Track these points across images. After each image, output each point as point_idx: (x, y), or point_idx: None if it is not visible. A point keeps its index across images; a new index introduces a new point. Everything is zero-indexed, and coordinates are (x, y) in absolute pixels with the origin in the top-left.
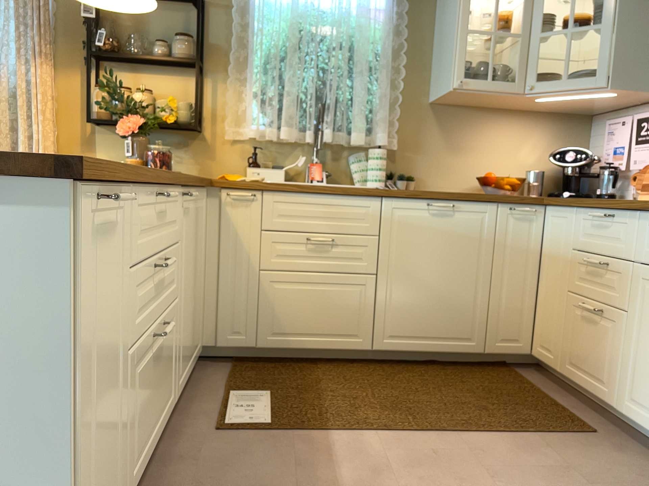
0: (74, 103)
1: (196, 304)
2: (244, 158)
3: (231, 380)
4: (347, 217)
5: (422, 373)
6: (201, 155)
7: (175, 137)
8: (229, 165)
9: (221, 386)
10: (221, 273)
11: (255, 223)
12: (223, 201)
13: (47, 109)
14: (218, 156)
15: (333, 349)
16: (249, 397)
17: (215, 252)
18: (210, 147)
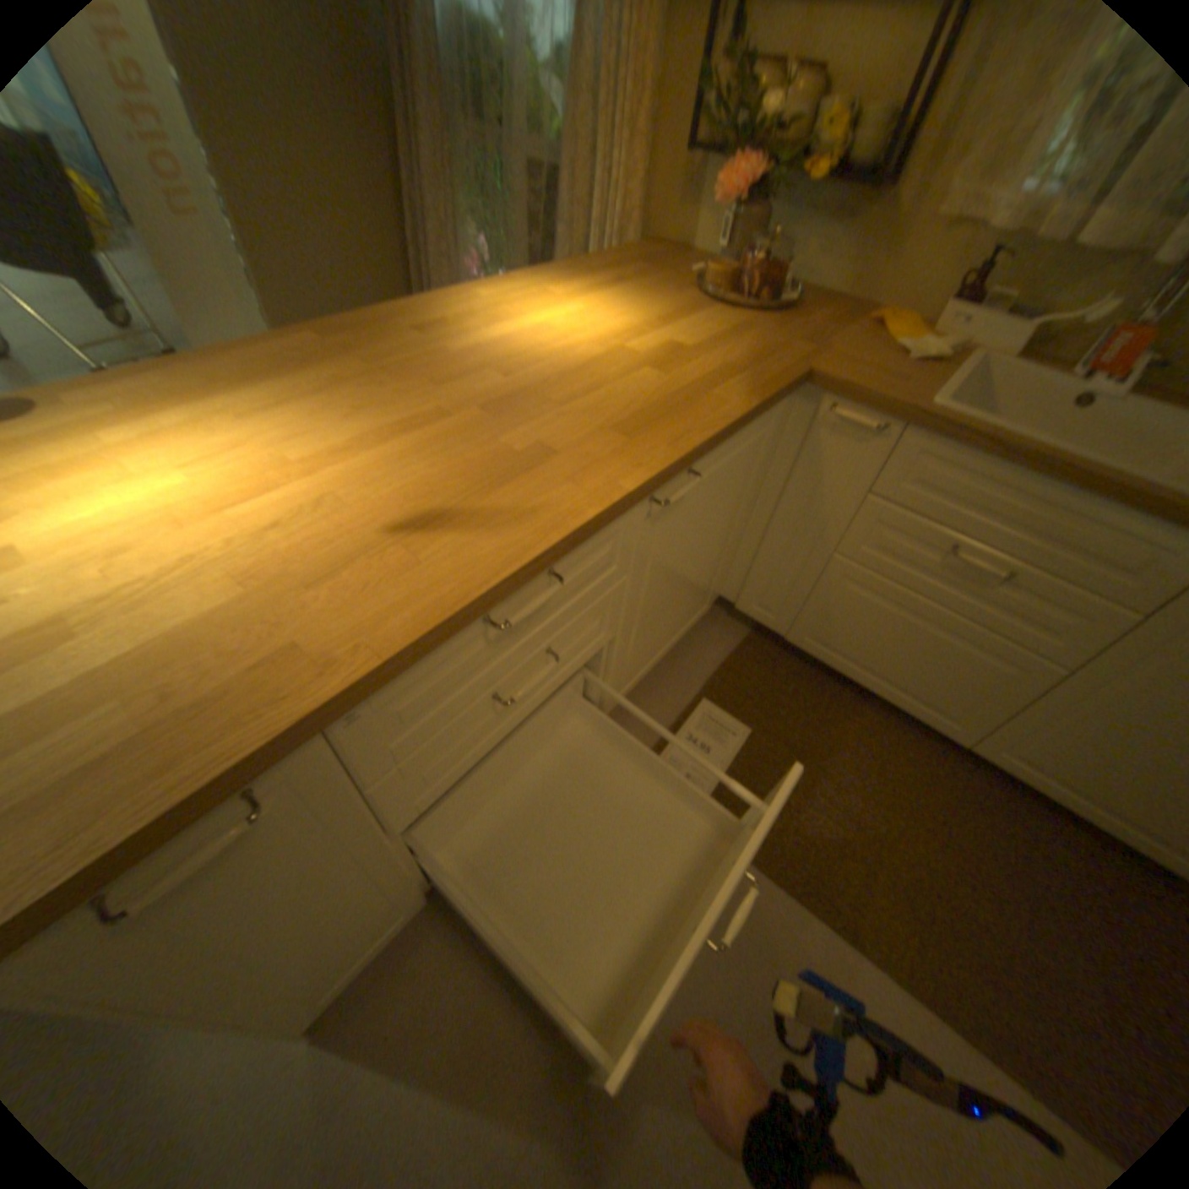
0: (685, 88)
1: (704, 577)
2: (963, 264)
3: (724, 672)
4: (1086, 549)
5: (1040, 840)
6: (872, 241)
7: (837, 188)
8: (919, 276)
9: (705, 677)
10: (774, 526)
11: (864, 478)
12: (822, 417)
13: (637, 108)
14: (907, 250)
15: (901, 708)
16: (721, 725)
17: (779, 491)
18: (898, 225)
